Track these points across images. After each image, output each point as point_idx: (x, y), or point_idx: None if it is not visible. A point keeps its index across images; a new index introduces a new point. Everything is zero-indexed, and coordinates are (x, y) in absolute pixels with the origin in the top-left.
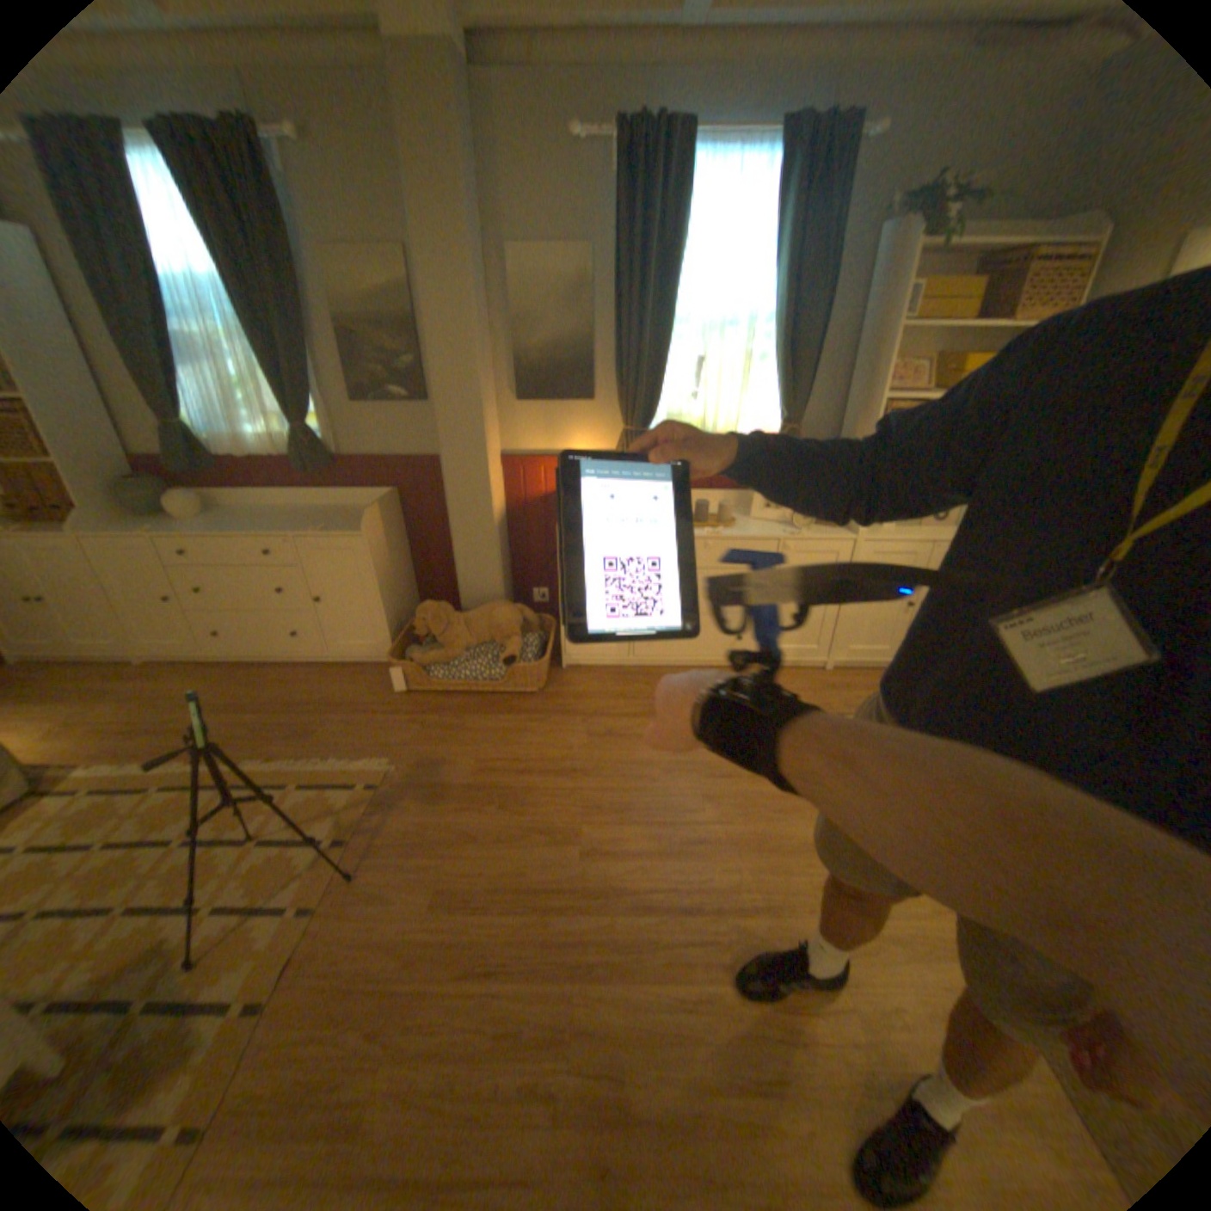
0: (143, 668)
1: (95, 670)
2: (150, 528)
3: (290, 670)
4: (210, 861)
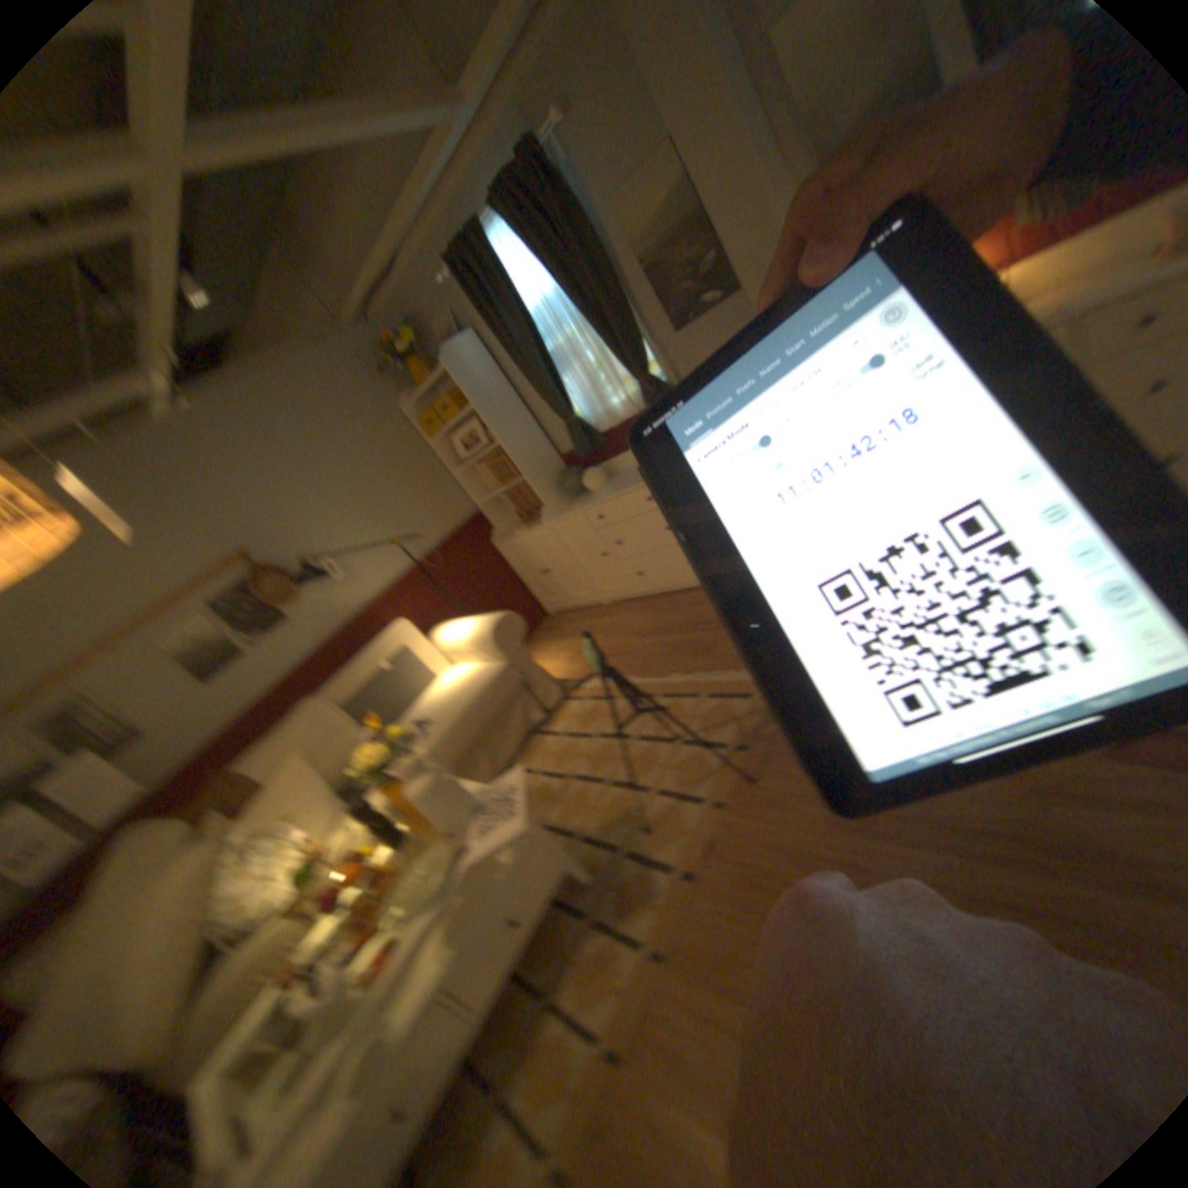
0: (606, 604)
1: (583, 608)
2: (576, 502)
3: (694, 590)
4: (651, 749)
